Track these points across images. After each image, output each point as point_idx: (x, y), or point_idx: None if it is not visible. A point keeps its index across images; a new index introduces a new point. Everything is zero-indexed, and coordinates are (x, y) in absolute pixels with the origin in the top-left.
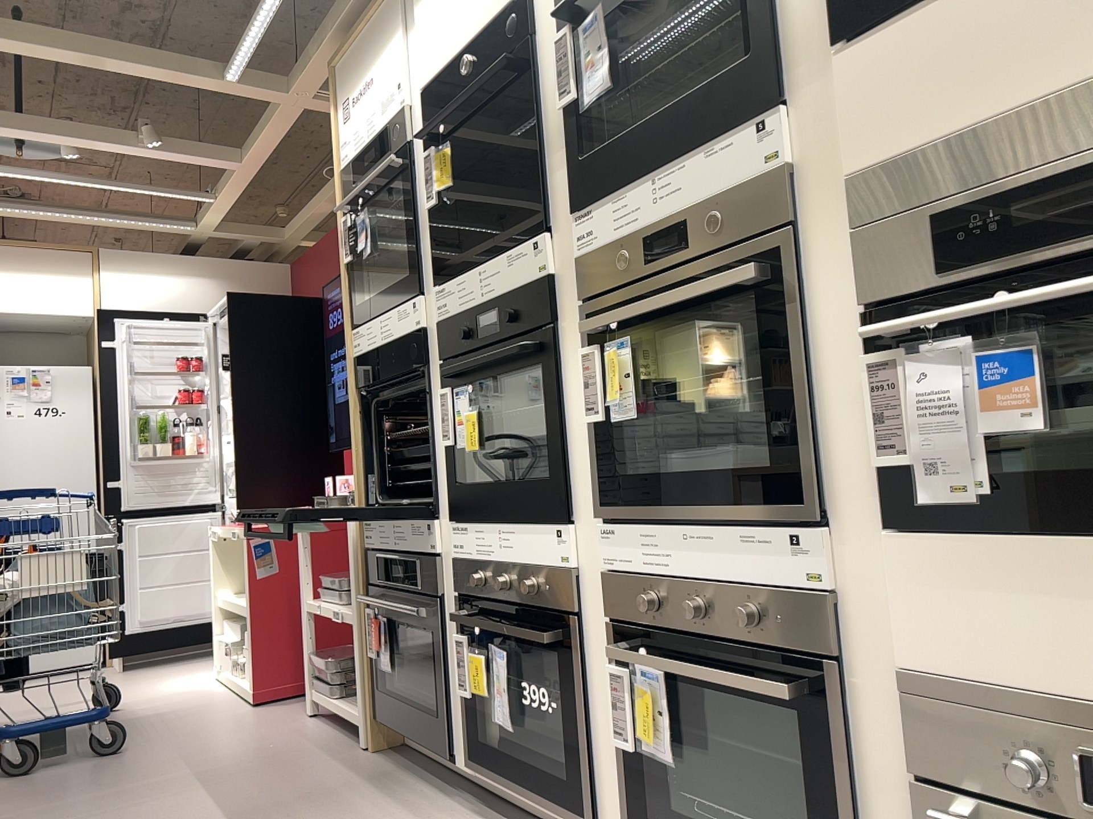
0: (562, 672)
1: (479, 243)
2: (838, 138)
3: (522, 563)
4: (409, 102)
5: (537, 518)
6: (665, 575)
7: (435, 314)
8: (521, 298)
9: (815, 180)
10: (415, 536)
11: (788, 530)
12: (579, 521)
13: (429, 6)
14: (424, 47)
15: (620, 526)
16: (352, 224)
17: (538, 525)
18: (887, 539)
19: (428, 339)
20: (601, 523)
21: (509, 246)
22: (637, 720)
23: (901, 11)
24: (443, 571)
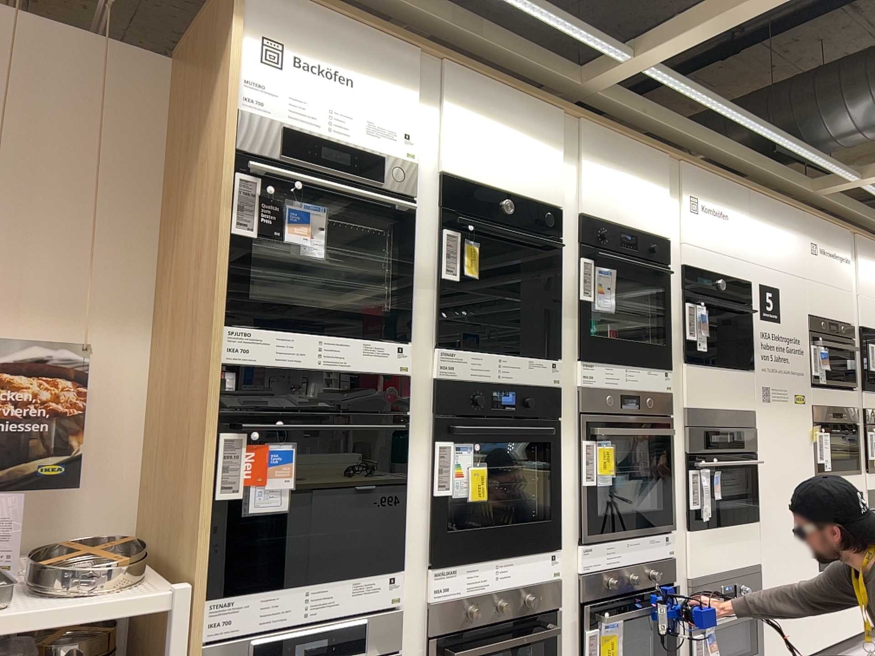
0: (544, 652)
1: (496, 336)
2: (681, 392)
3: (520, 584)
4: (418, 162)
5: (537, 548)
6: (616, 566)
7: (438, 373)
8: (539, 395)
9: (674, 402)
10: (360, 595)
11: (664, 534)
12: (561, 546)
13: (470, 121)
14: (458, 144)
15: (591, 544)
16: (262, 196)
17: (534, 553)
18: (689, 533)
19: (411, 389)
20: (579, 544)
21: (530, 355)
22: (595, 654)
23: (694, 362)
24: (402, 621)
